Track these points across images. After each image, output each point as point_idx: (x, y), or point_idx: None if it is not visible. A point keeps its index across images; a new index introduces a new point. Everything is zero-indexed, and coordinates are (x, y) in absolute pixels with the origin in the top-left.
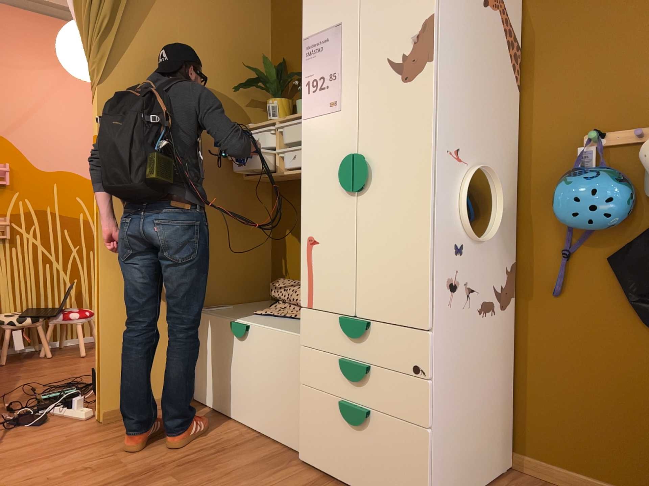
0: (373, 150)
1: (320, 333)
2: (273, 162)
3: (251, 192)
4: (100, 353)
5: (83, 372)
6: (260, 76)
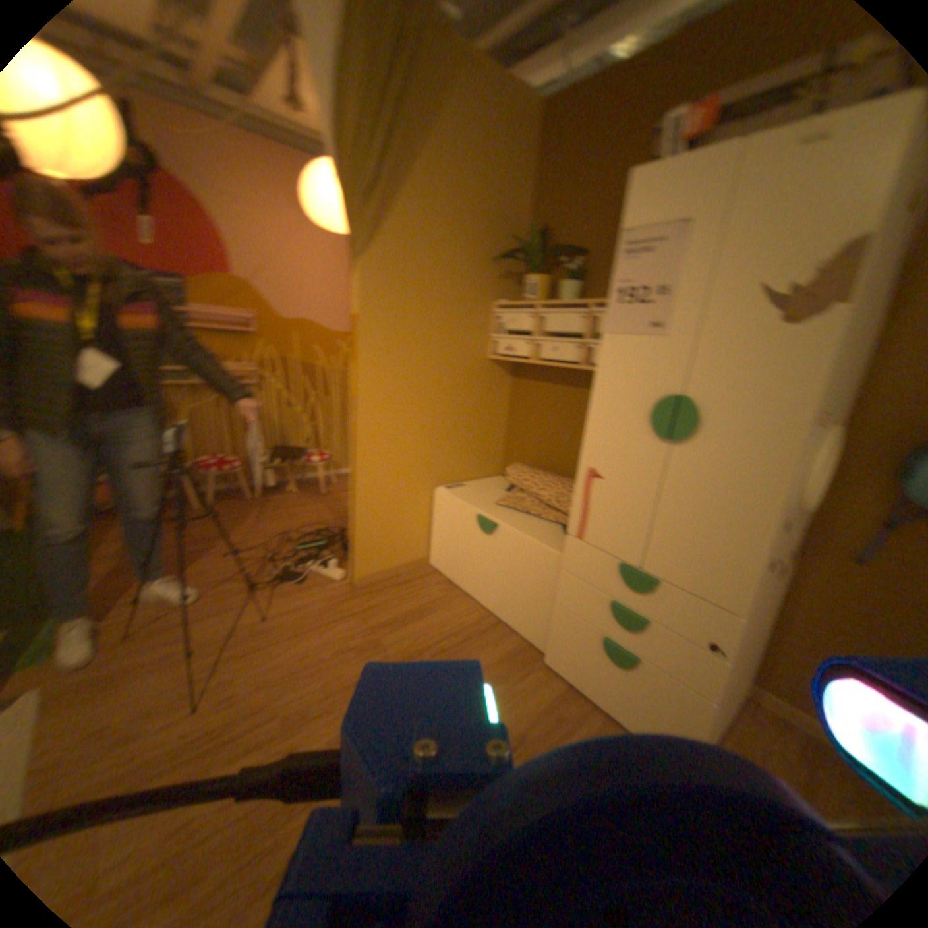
0: (707, 398)
1: (587, 566)
2: (525, 348)
3: (492, 372)
4: (353, 530)
5: (326, 518)
6: (515, 241)
